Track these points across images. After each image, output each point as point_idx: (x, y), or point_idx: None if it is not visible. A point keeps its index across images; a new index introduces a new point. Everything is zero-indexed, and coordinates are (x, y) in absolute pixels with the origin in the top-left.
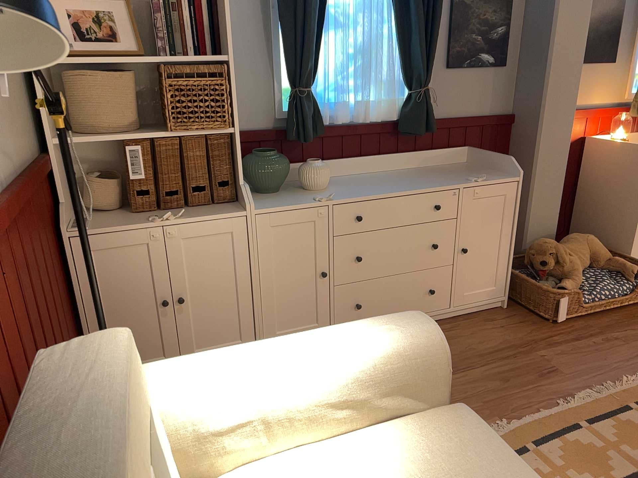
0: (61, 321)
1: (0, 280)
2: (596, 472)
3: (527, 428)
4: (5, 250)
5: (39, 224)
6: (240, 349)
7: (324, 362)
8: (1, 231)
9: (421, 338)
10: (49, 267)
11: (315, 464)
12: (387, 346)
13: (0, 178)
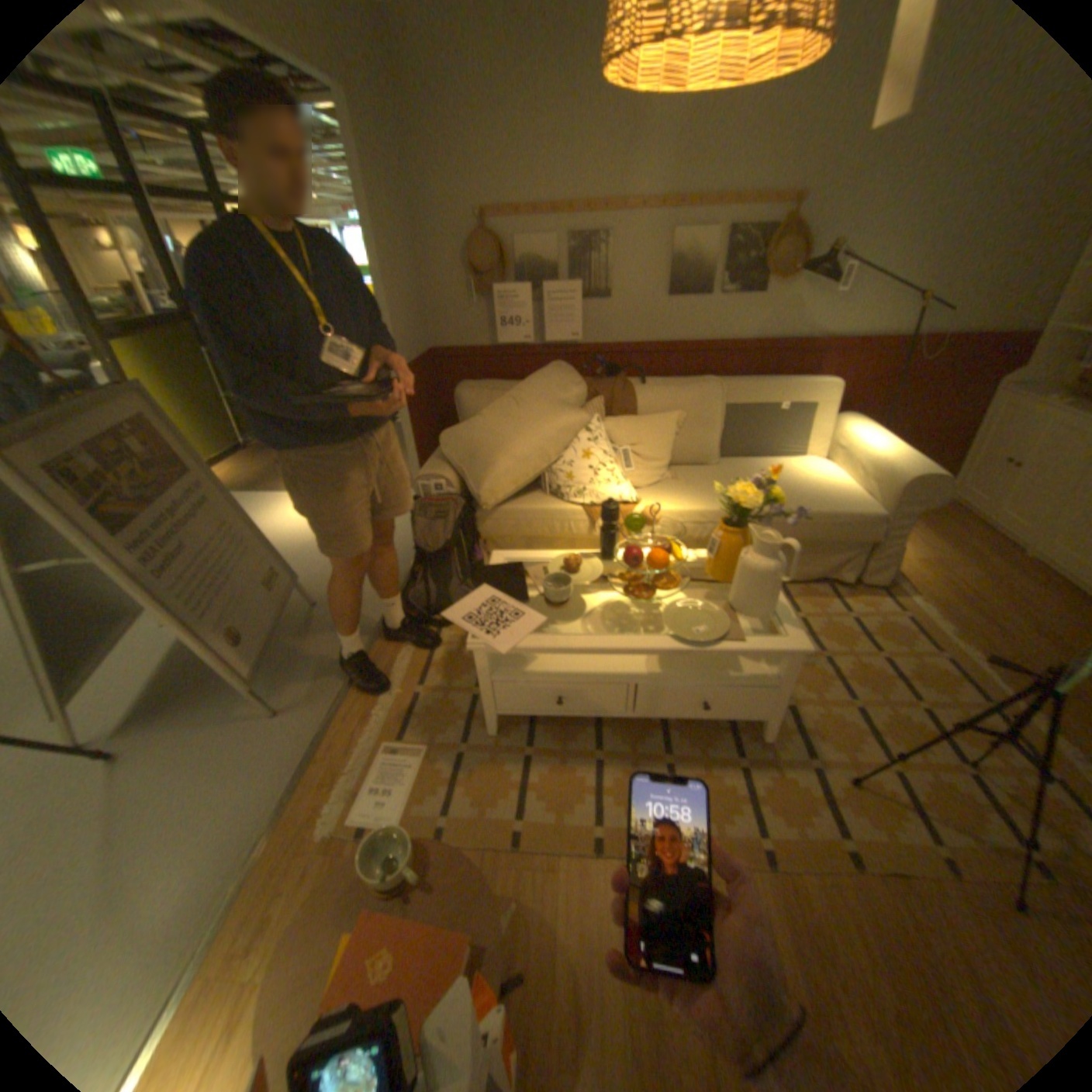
0: (942, 426)
1: (877, 367)
2: (922, 677)
3: (978, 668)
4: (897, 359)
5: (967, 367)
6: (885, 434)
7: (879, 449)
8: (900, 351)
9: (911, 471)
10: (956, 393)
11: (835, 475)
12: (898, 462)
13: (934, 330)
